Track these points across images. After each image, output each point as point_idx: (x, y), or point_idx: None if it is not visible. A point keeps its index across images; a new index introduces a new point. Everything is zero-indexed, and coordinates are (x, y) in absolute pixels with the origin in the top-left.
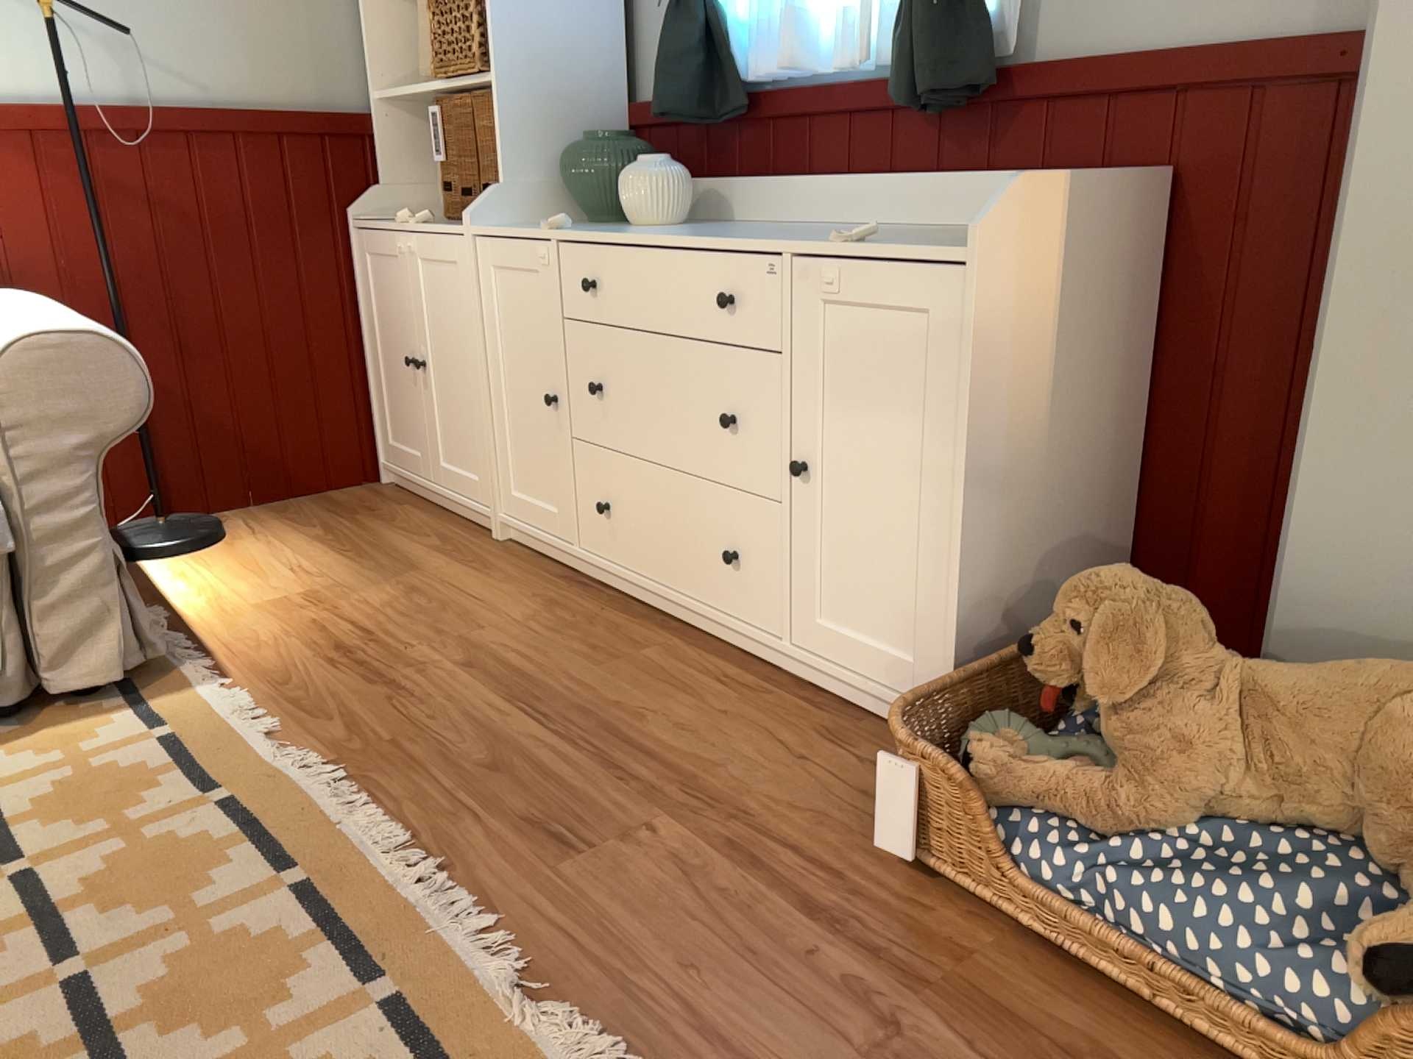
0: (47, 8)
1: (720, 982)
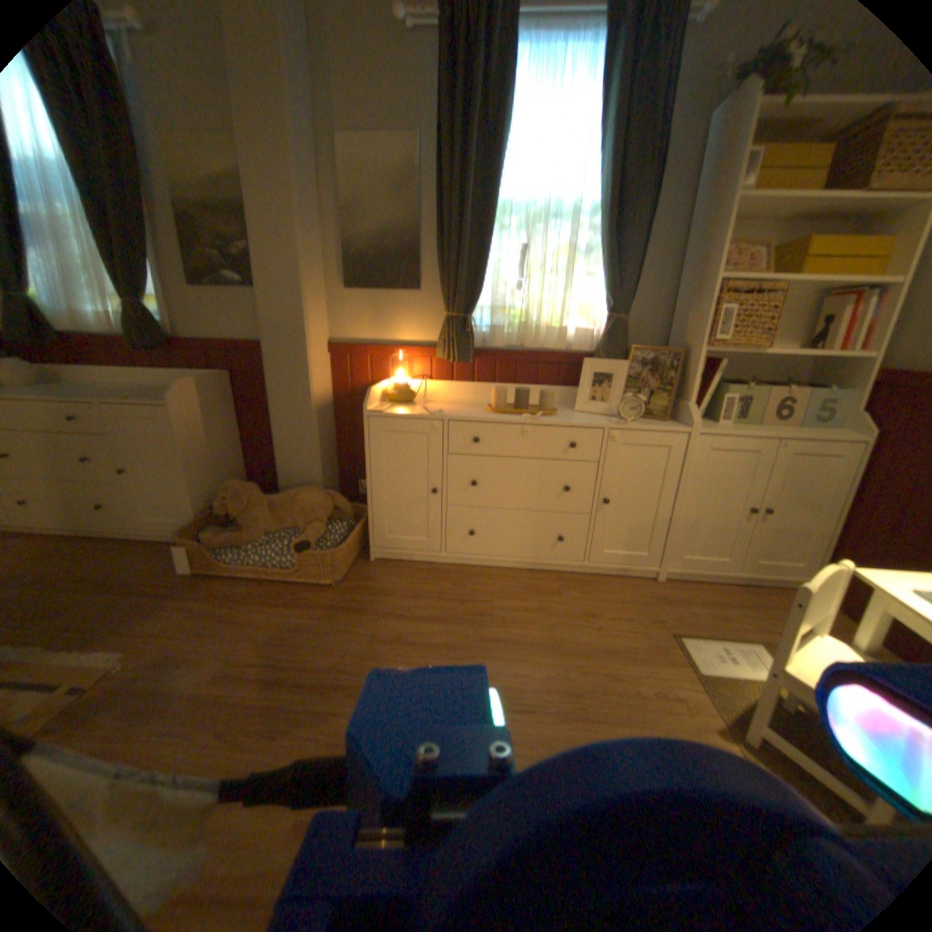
0: None
1: (130, 625)
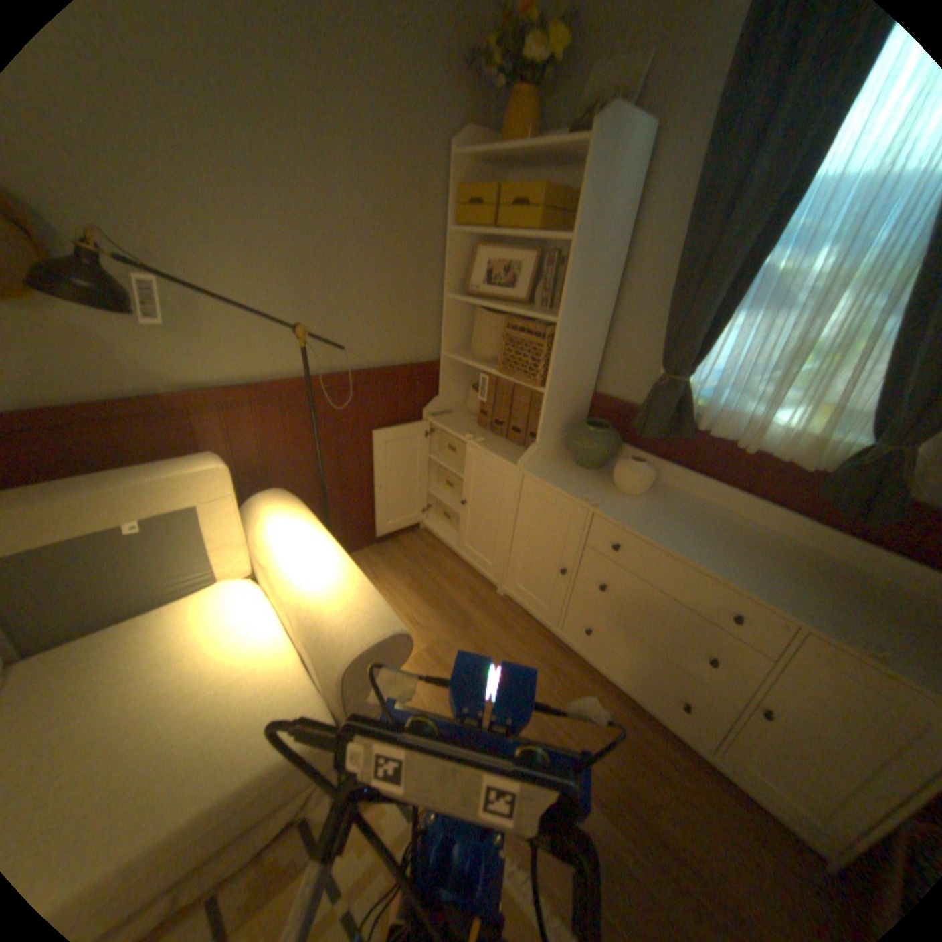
0: (302, 338)
1: None
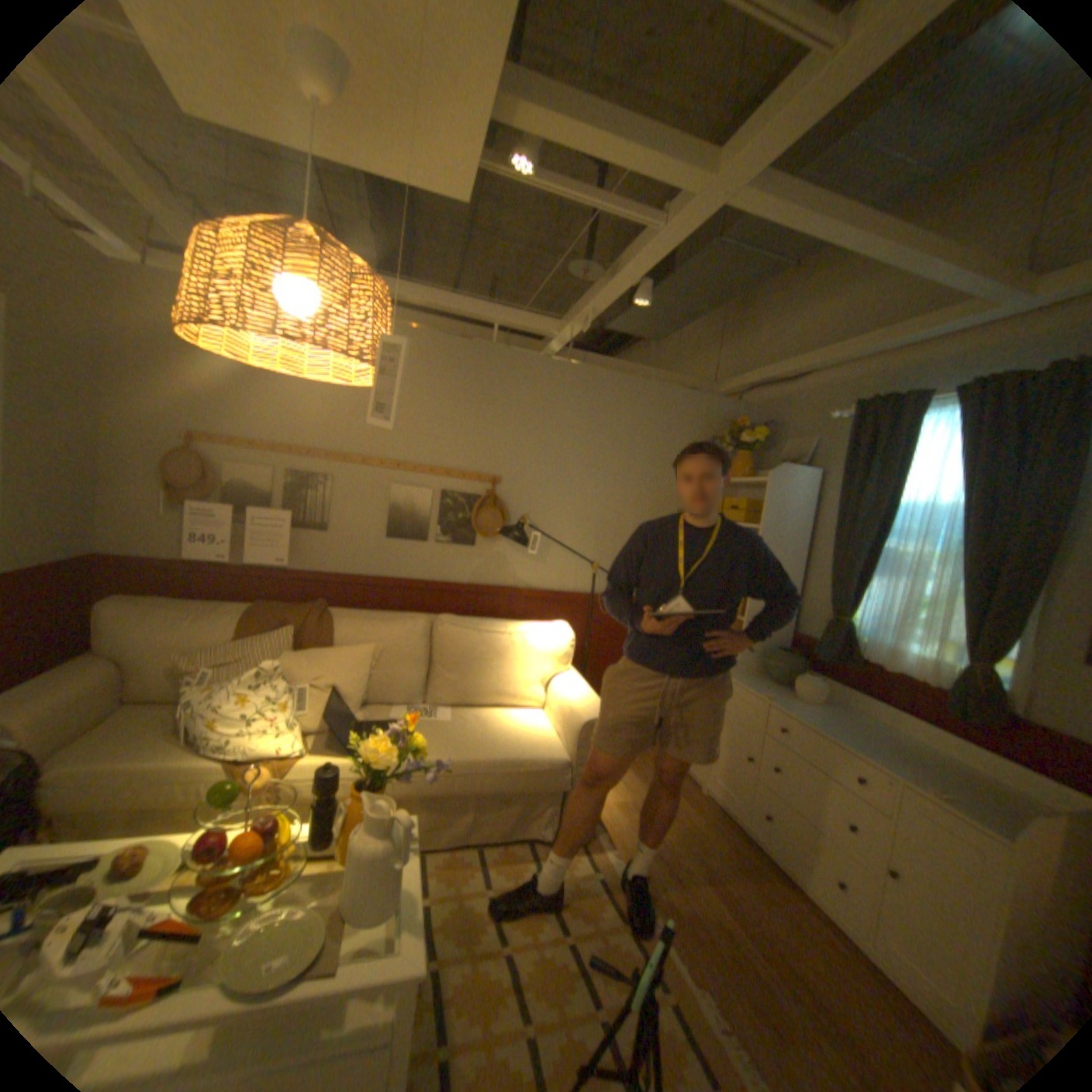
0: (593, 570)
1: None
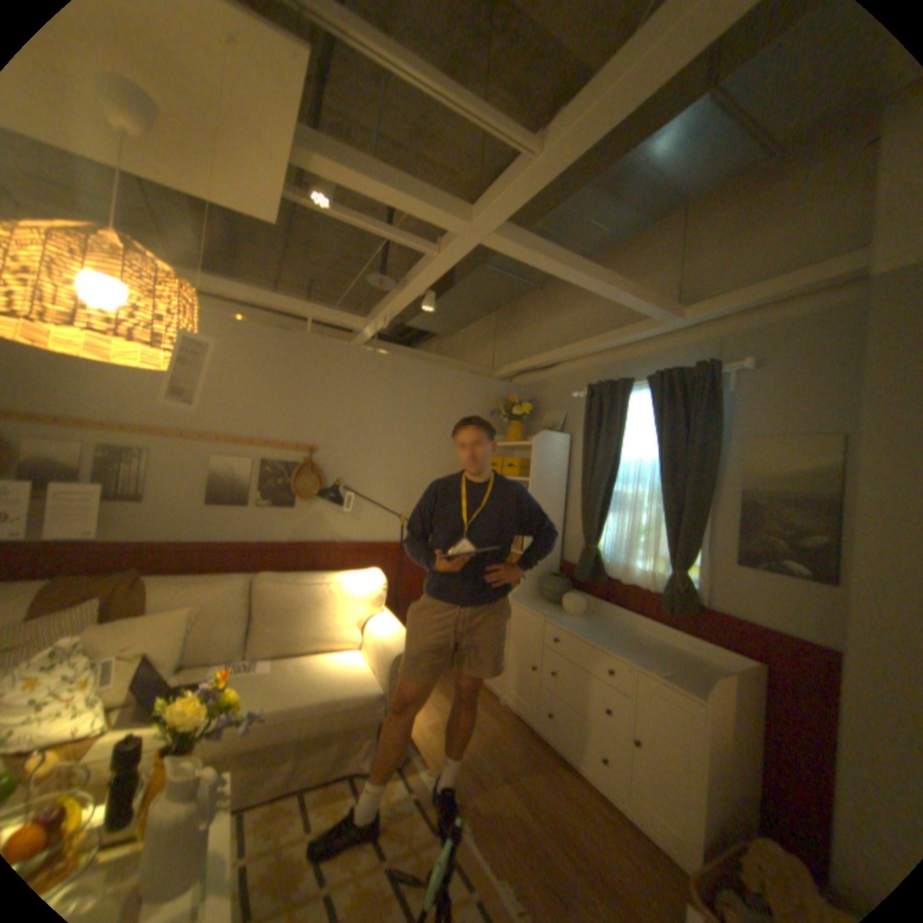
0: (401, 522)
1: None
